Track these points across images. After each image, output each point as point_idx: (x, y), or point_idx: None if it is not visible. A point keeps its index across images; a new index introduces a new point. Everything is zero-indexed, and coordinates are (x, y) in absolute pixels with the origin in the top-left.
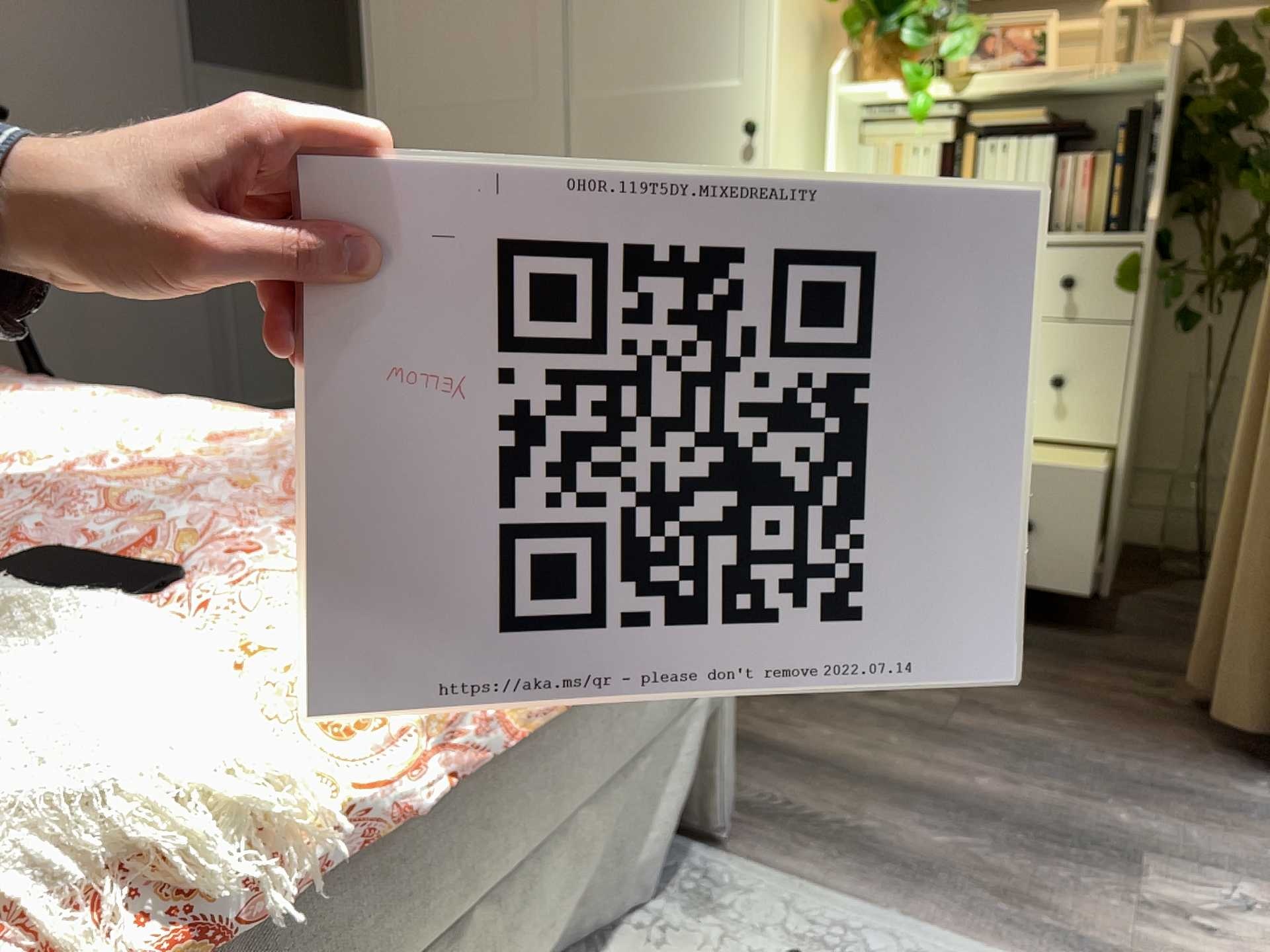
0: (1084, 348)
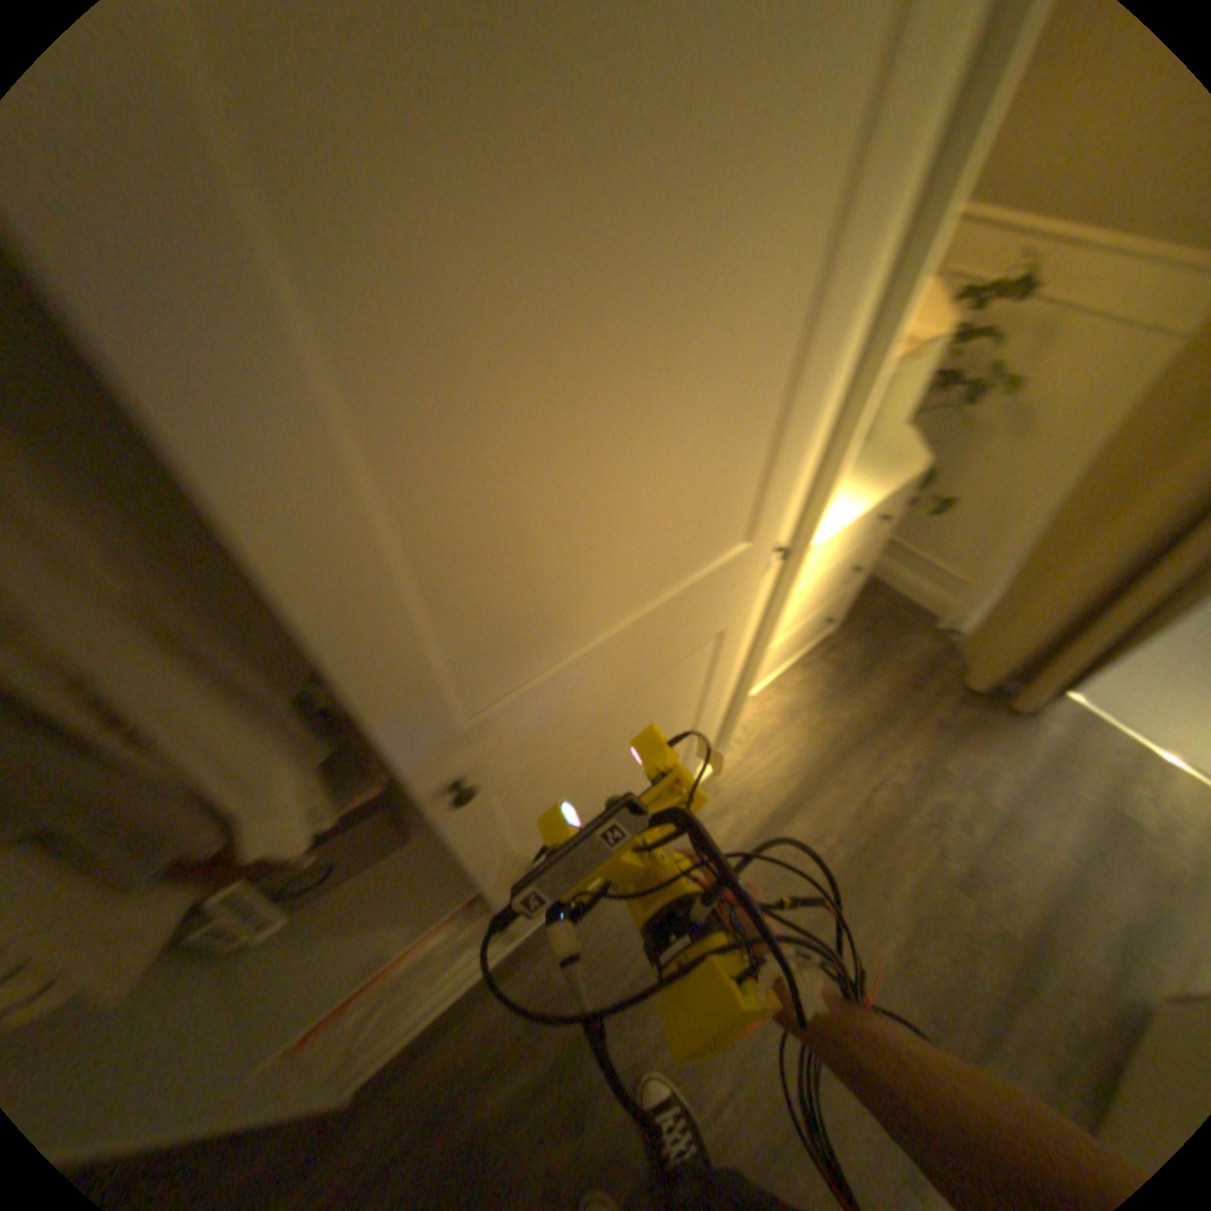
0: (870, 543)
